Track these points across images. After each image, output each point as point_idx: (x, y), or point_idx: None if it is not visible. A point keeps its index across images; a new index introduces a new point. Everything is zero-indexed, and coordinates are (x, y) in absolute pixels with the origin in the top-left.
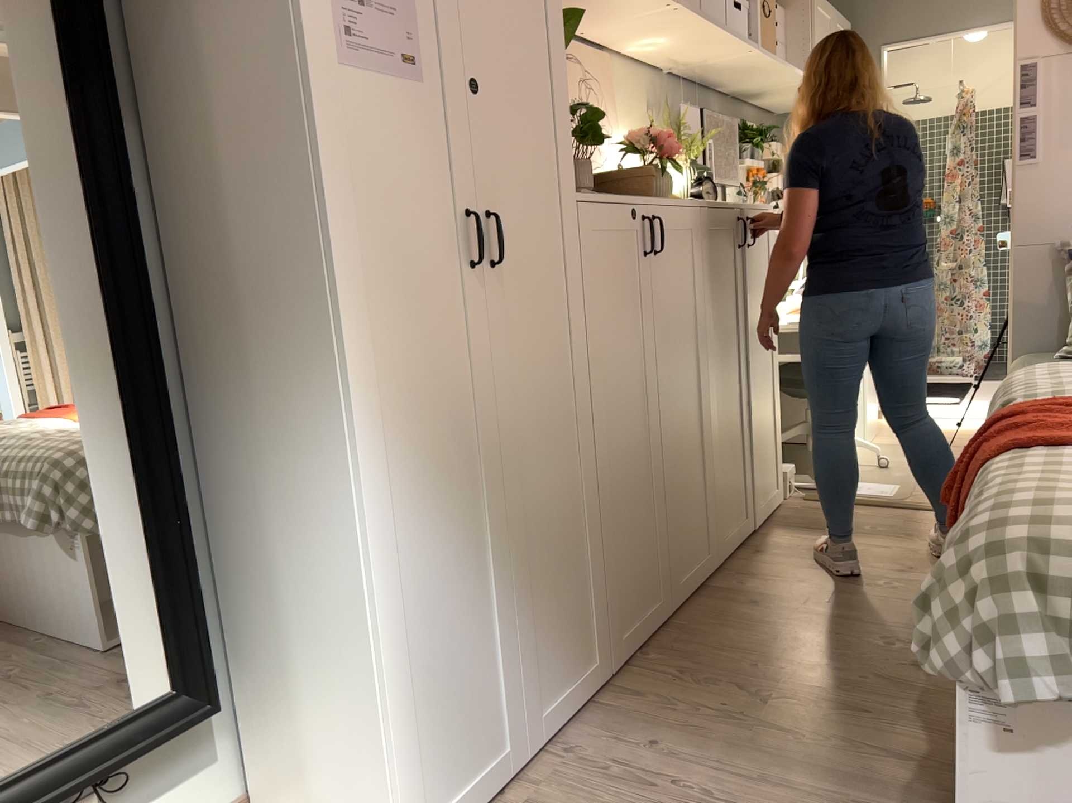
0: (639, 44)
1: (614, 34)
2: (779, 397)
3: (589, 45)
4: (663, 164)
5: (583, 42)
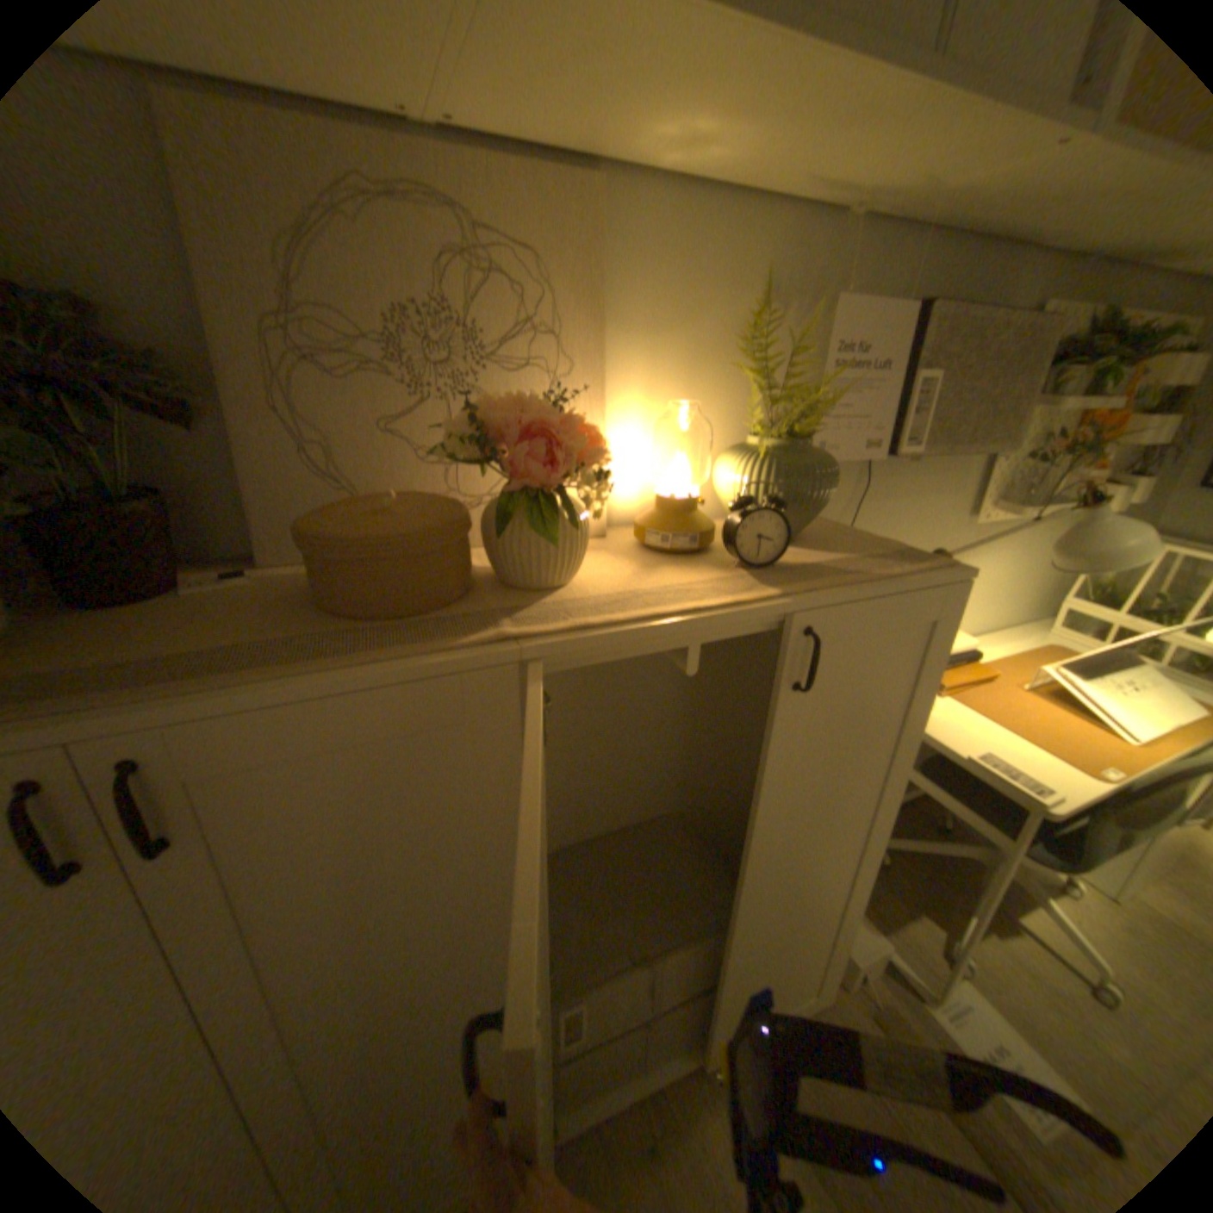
0: (662, 134)
1: (536, 104)
2: (868, 891)
3: (532, 148)
4: (509, 505)
5: (478, 141)
